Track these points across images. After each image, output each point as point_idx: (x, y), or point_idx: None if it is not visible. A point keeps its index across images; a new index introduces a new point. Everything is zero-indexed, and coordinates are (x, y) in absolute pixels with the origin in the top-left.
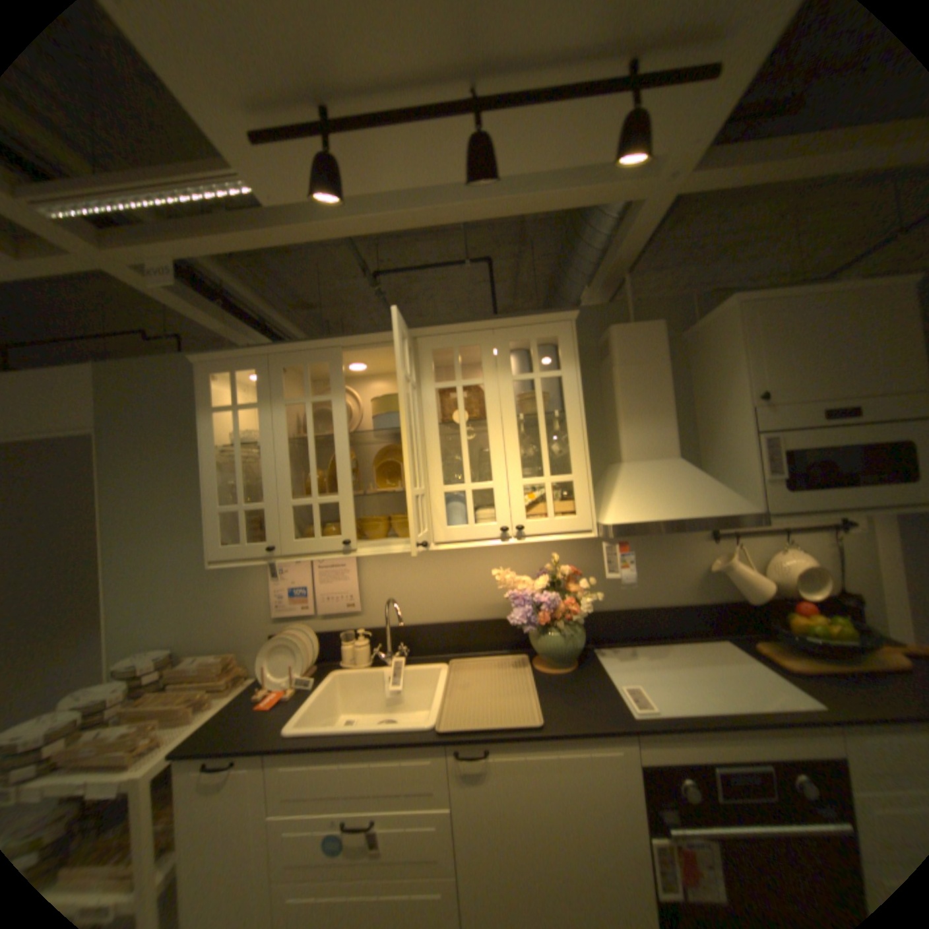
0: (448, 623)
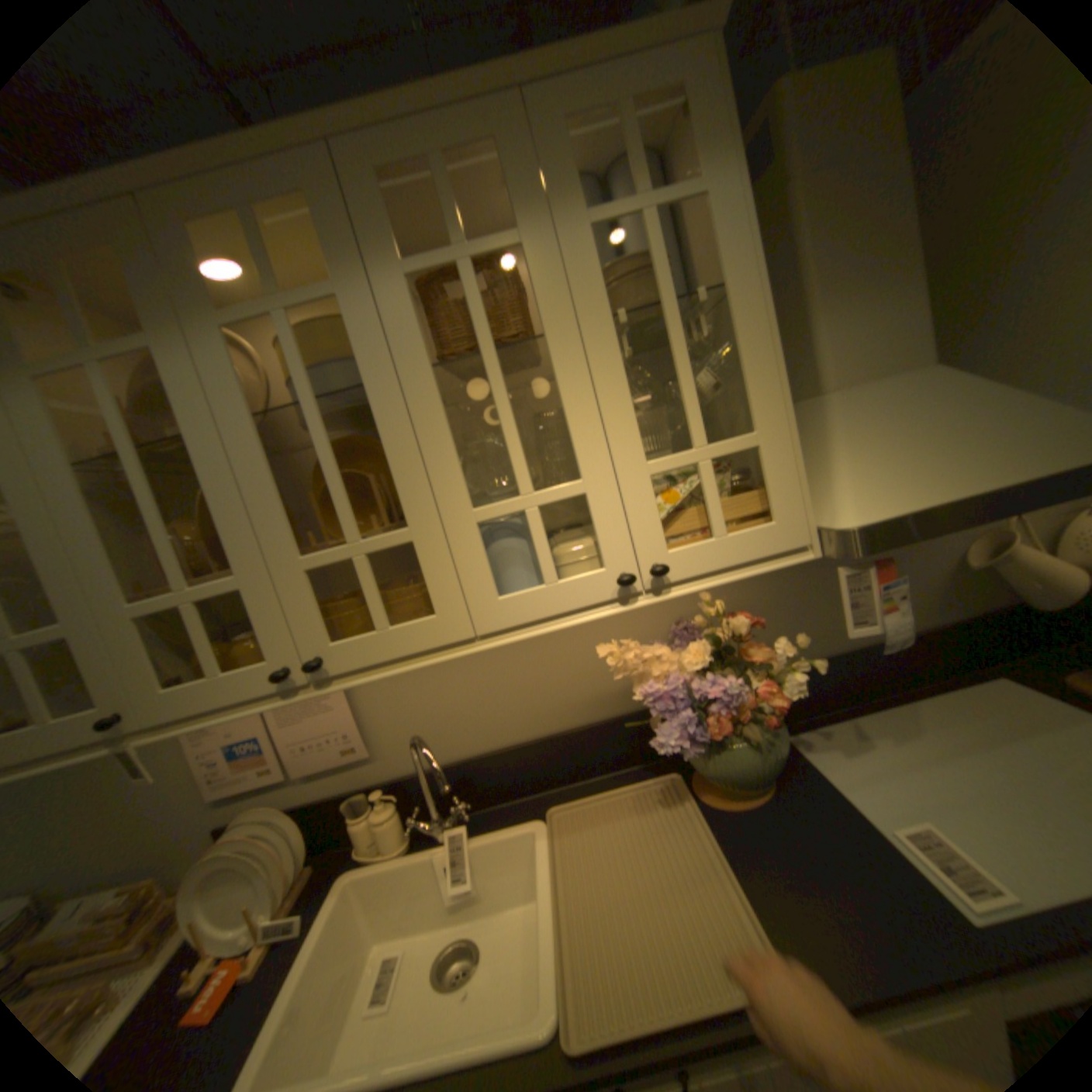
0: (530, 742)
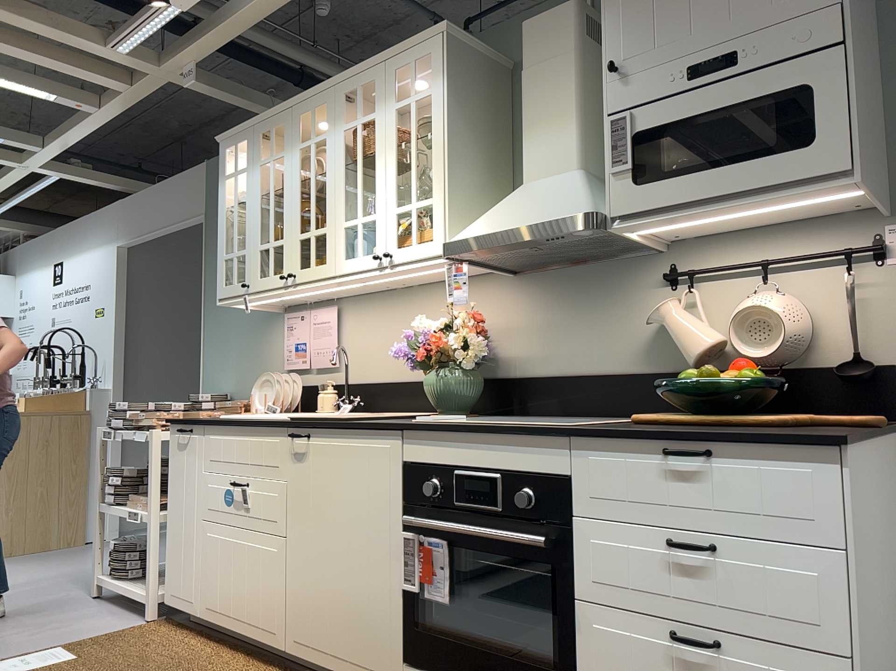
0: (398, 382)
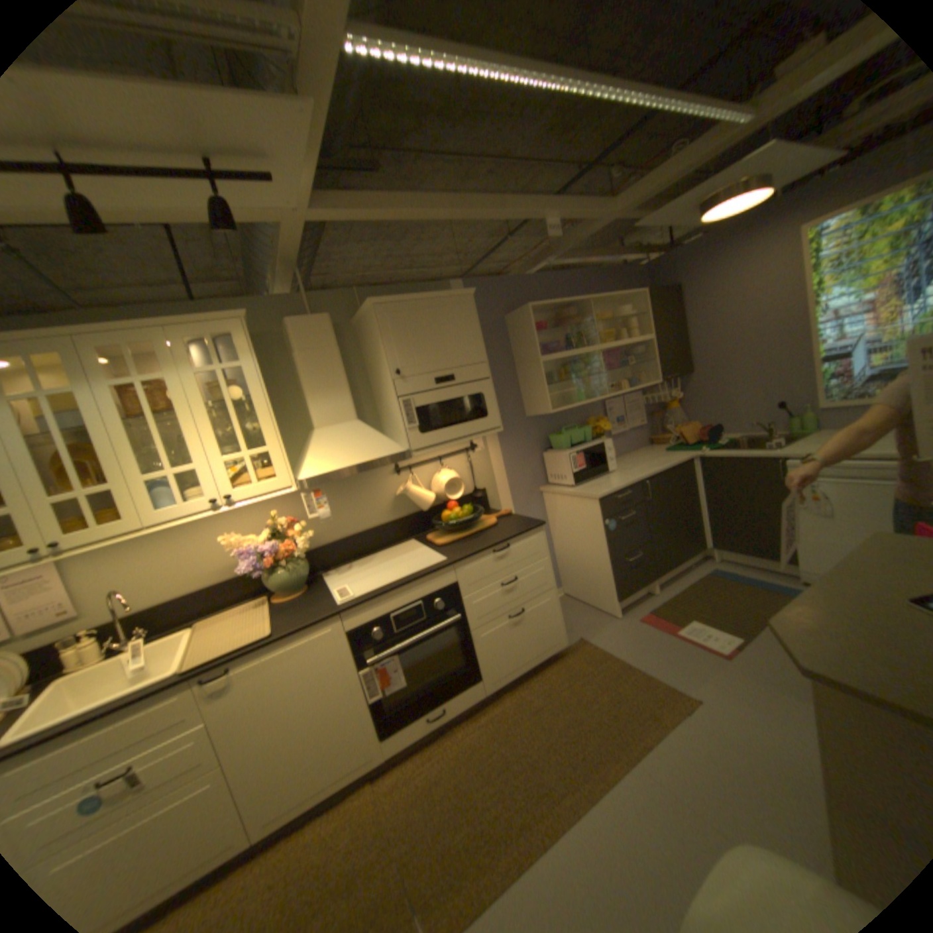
0: (186, 595)
